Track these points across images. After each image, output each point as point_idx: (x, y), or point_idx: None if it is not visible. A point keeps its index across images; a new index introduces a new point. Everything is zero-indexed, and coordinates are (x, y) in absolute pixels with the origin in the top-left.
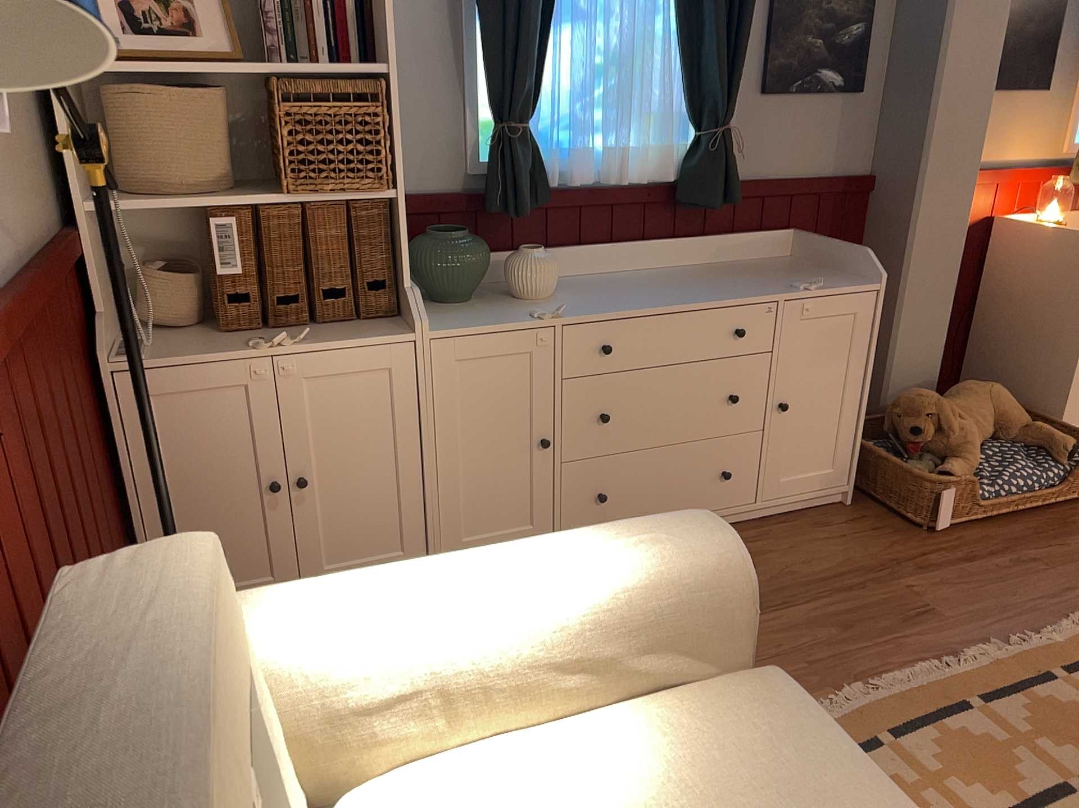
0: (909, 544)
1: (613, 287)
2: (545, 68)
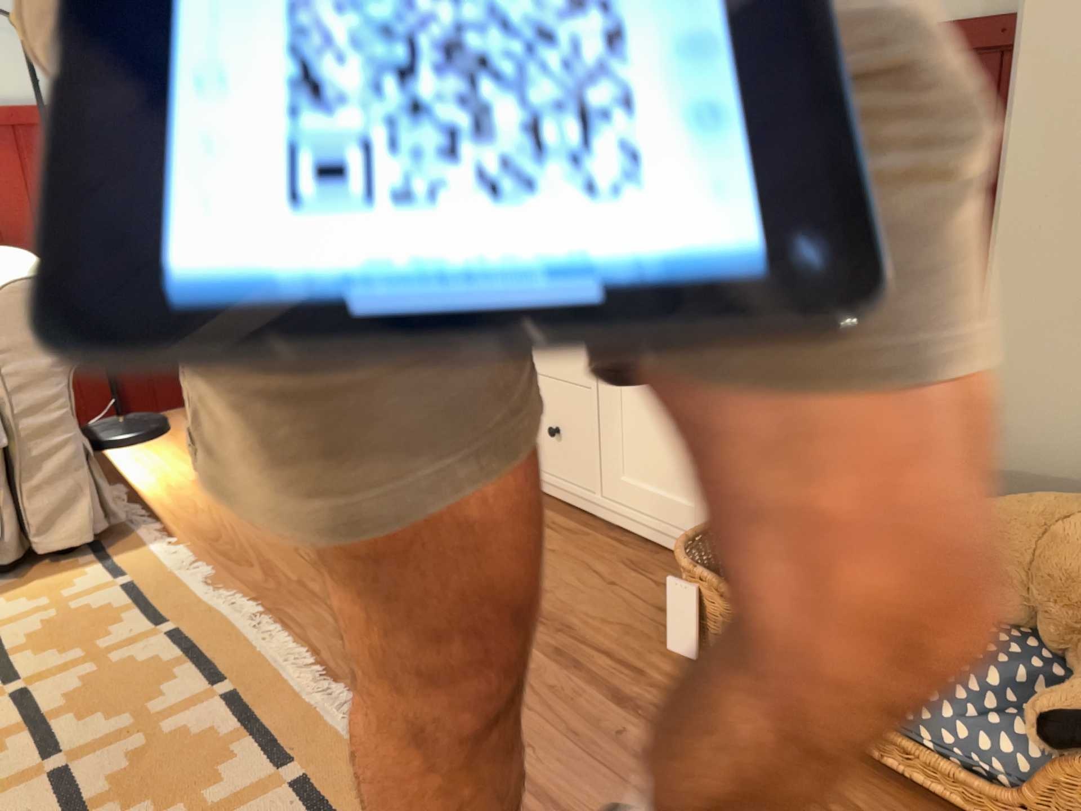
0: (636, 640)
1: None
2: None
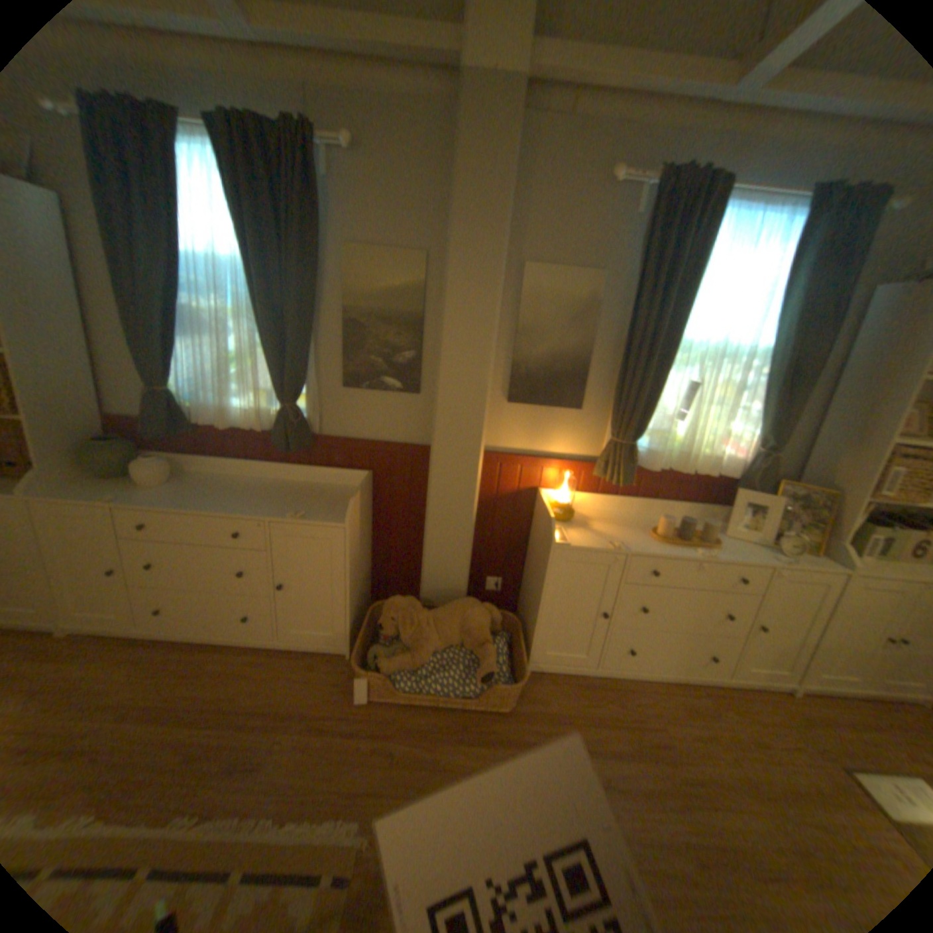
0: (334, 706)
1: (209, 488)
2: (172, 358)
